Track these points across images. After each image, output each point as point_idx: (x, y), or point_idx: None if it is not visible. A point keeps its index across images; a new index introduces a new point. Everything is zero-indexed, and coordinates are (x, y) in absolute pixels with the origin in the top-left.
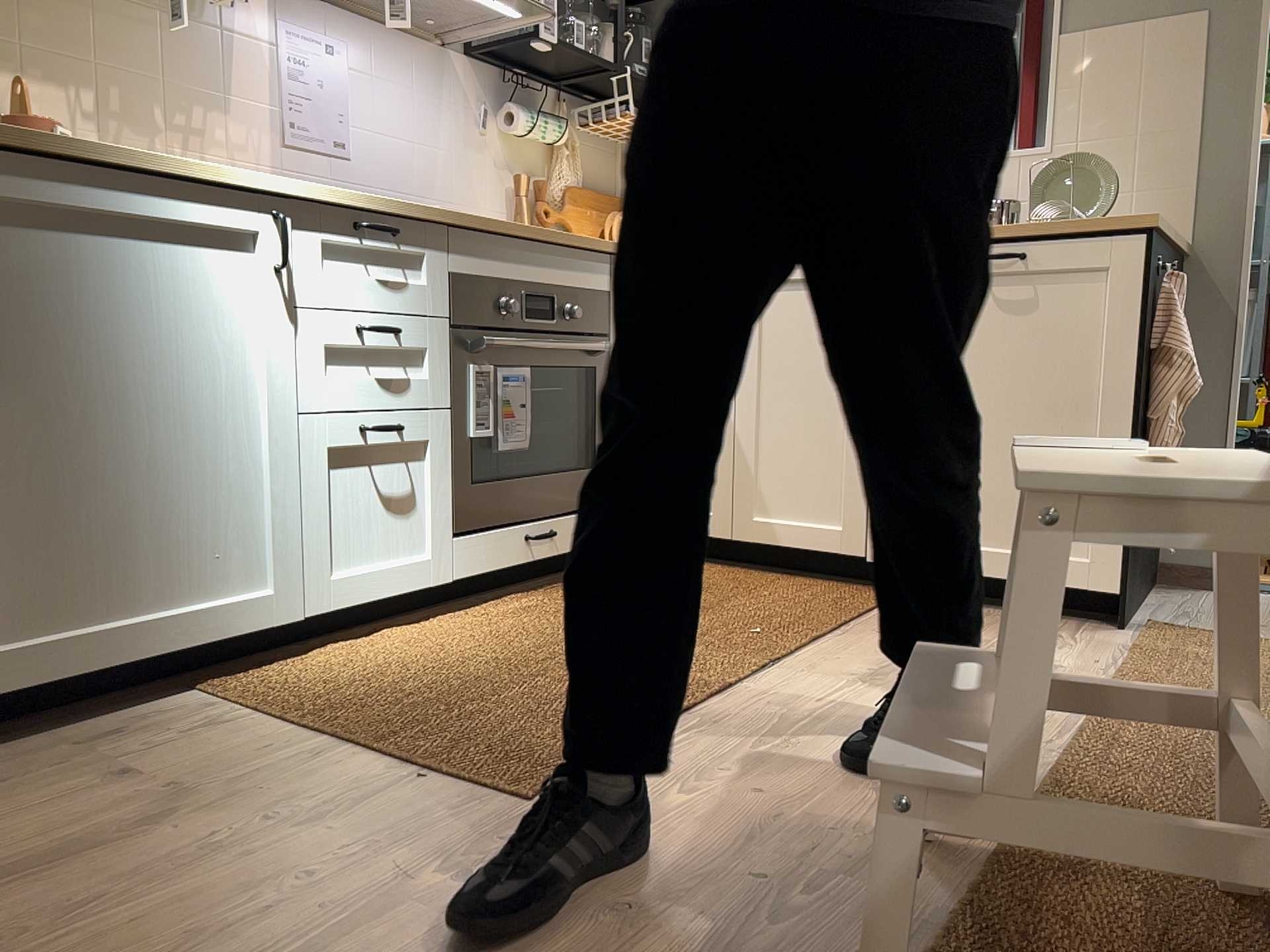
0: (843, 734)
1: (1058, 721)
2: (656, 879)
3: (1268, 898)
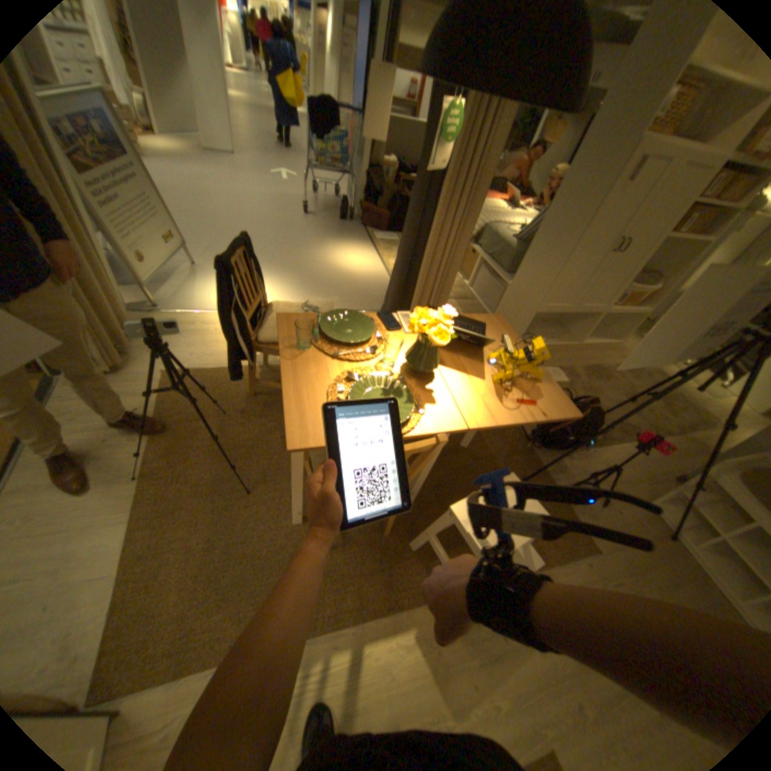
0: (409, 715)
1: (326, 648)
2: (528, 668)
3: (407, 544)
